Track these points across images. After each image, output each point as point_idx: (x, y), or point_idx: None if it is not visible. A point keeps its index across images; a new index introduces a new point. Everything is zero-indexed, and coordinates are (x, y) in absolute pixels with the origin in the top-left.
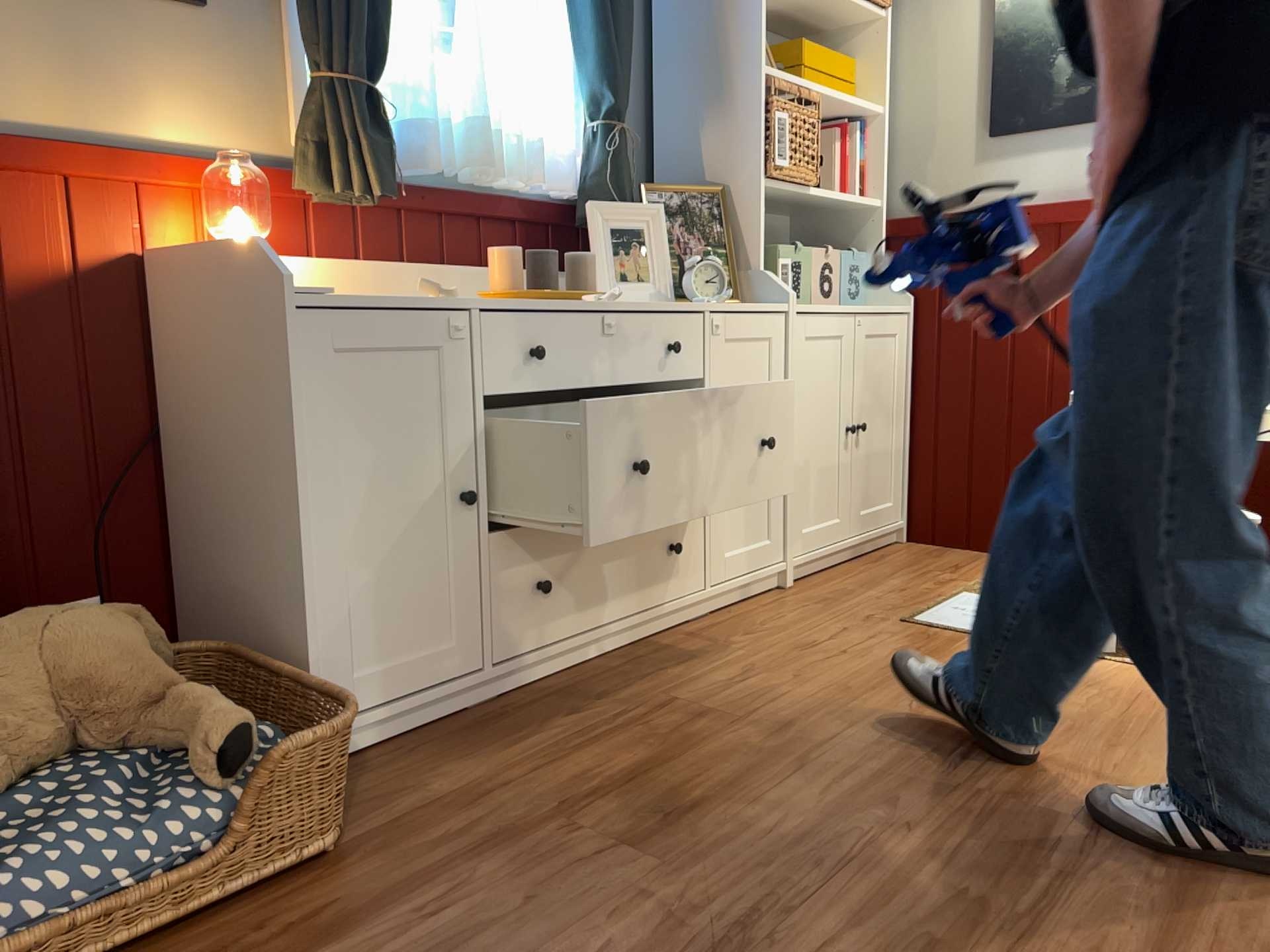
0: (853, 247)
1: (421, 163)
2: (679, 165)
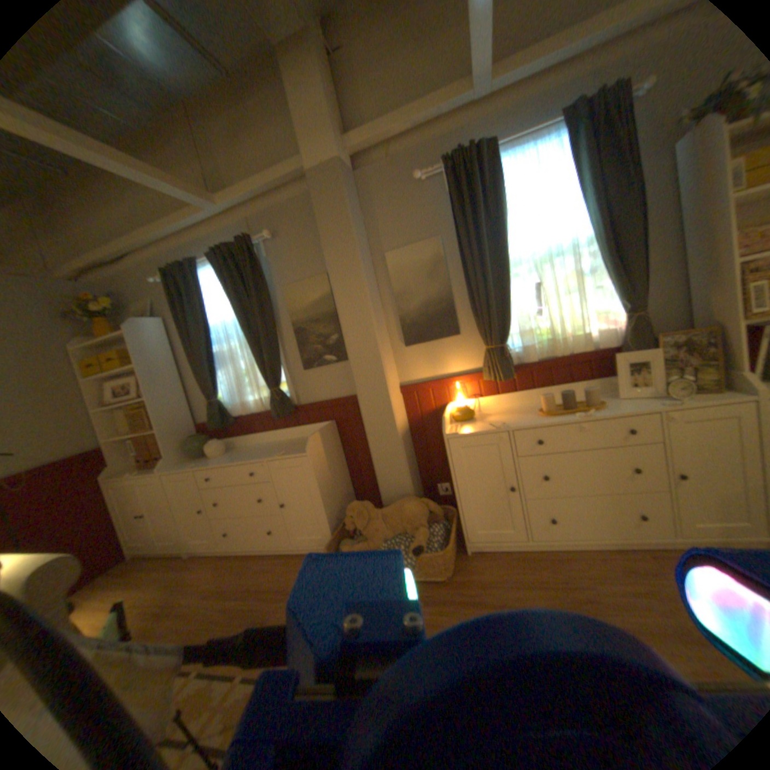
0: None
1: (528, 359)
2: (701, 310)
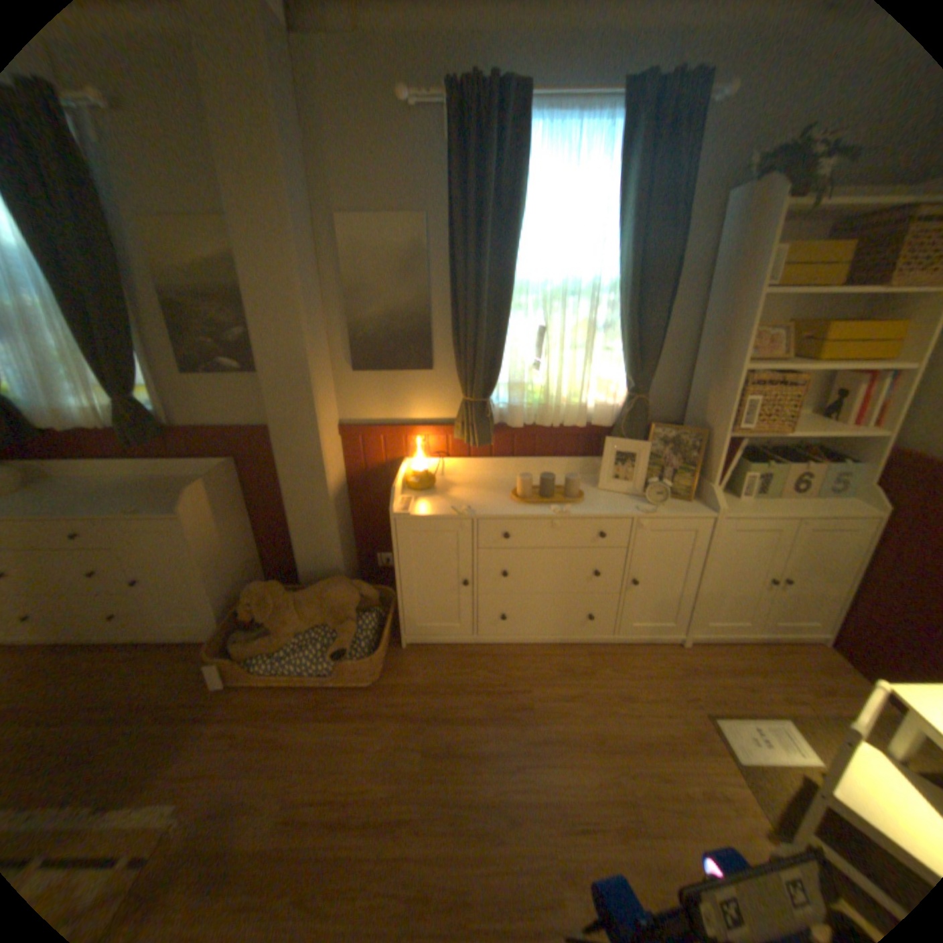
0: (860, 456)
1: (512, 424)
2: (697, 404)
